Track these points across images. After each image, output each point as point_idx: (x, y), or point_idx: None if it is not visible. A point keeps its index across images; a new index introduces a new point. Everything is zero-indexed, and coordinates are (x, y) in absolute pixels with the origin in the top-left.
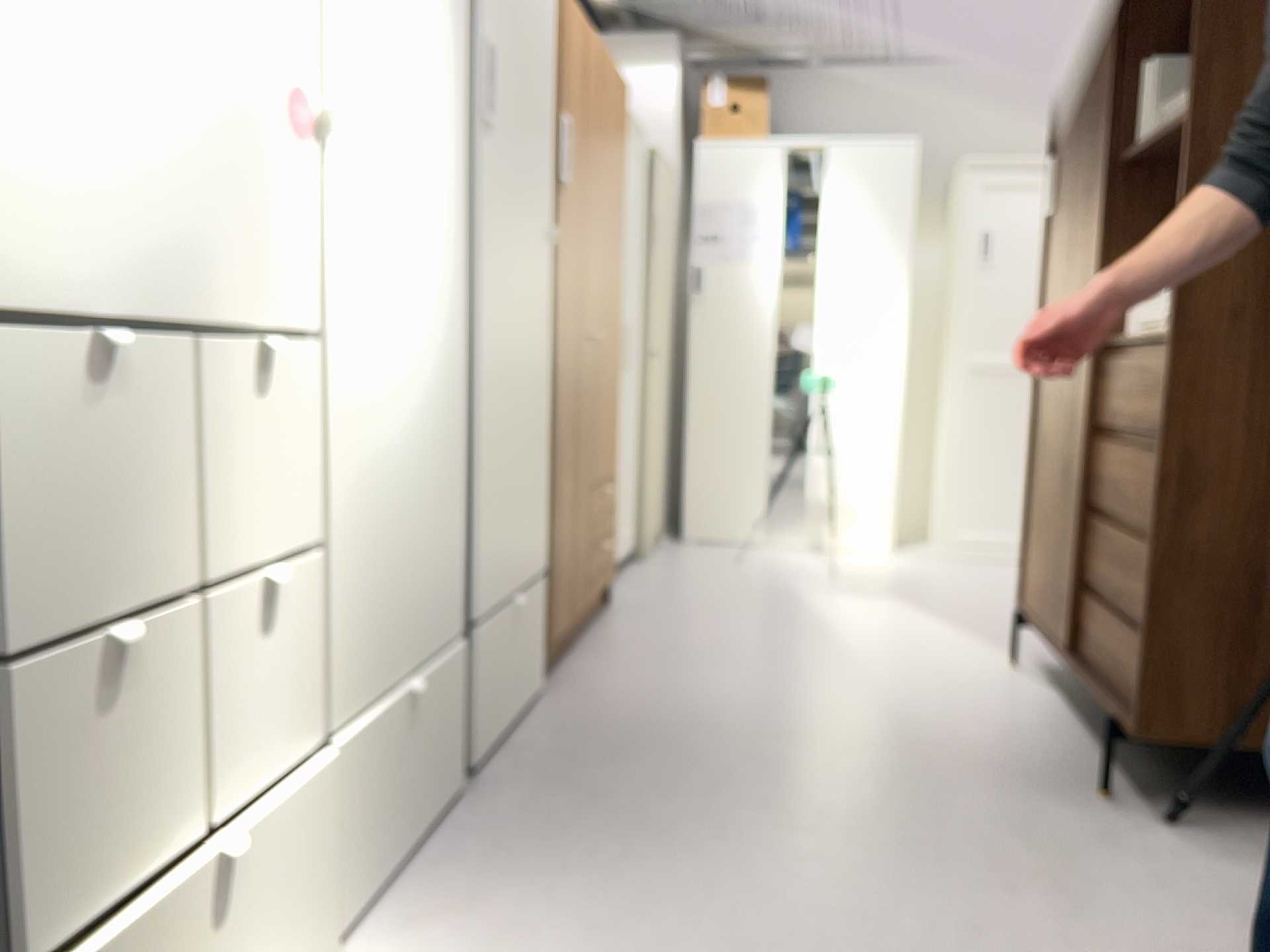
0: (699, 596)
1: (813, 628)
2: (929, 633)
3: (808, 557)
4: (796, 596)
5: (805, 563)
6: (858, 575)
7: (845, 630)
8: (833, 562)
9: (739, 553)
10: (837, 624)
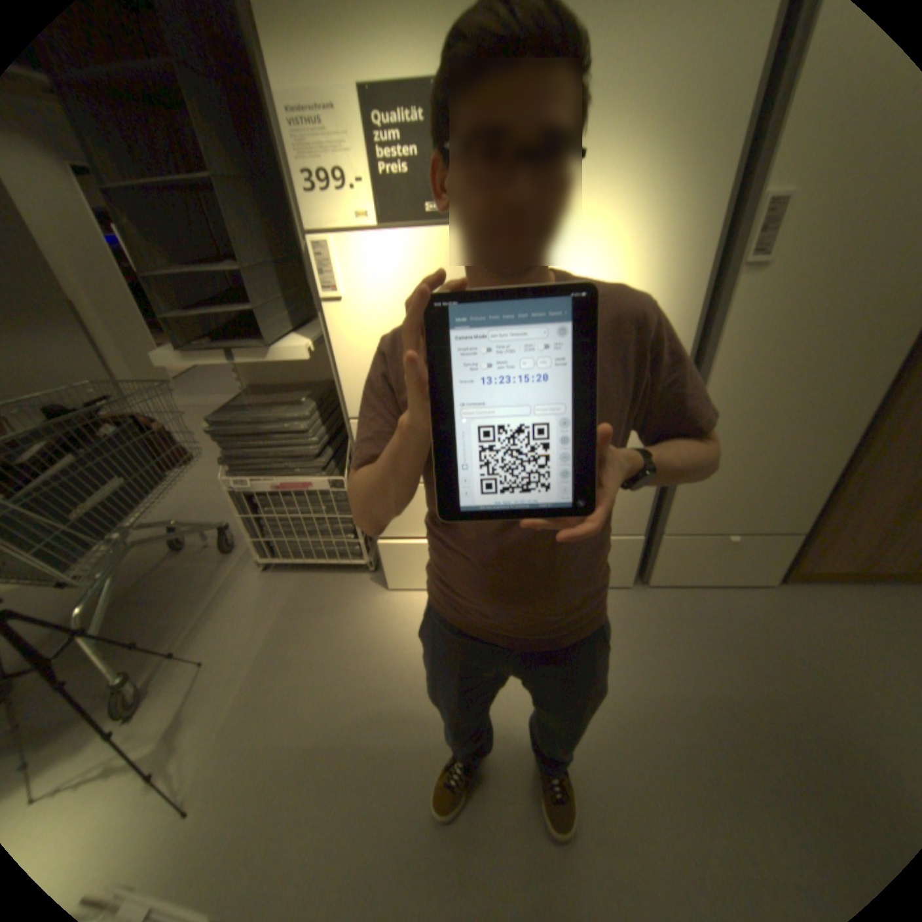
0: None
1: None
2: None
3: None
4: None
5: None
6: None
7: None
8: None
9: None
10: None
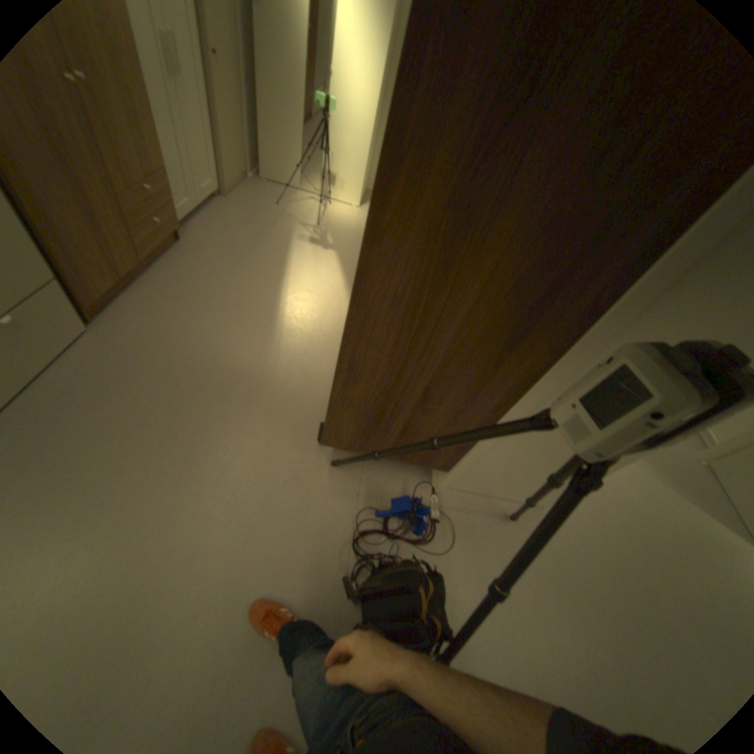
0: (237, 236)
1: (277, 275)
2: (330, 286)
3: (317, 204)
4: (287, 243)
5: (311, 210)
6: (330, 226)
7: (292, 279)
8: (326, 212)
9: (283, 195)
10: (291, 273)
